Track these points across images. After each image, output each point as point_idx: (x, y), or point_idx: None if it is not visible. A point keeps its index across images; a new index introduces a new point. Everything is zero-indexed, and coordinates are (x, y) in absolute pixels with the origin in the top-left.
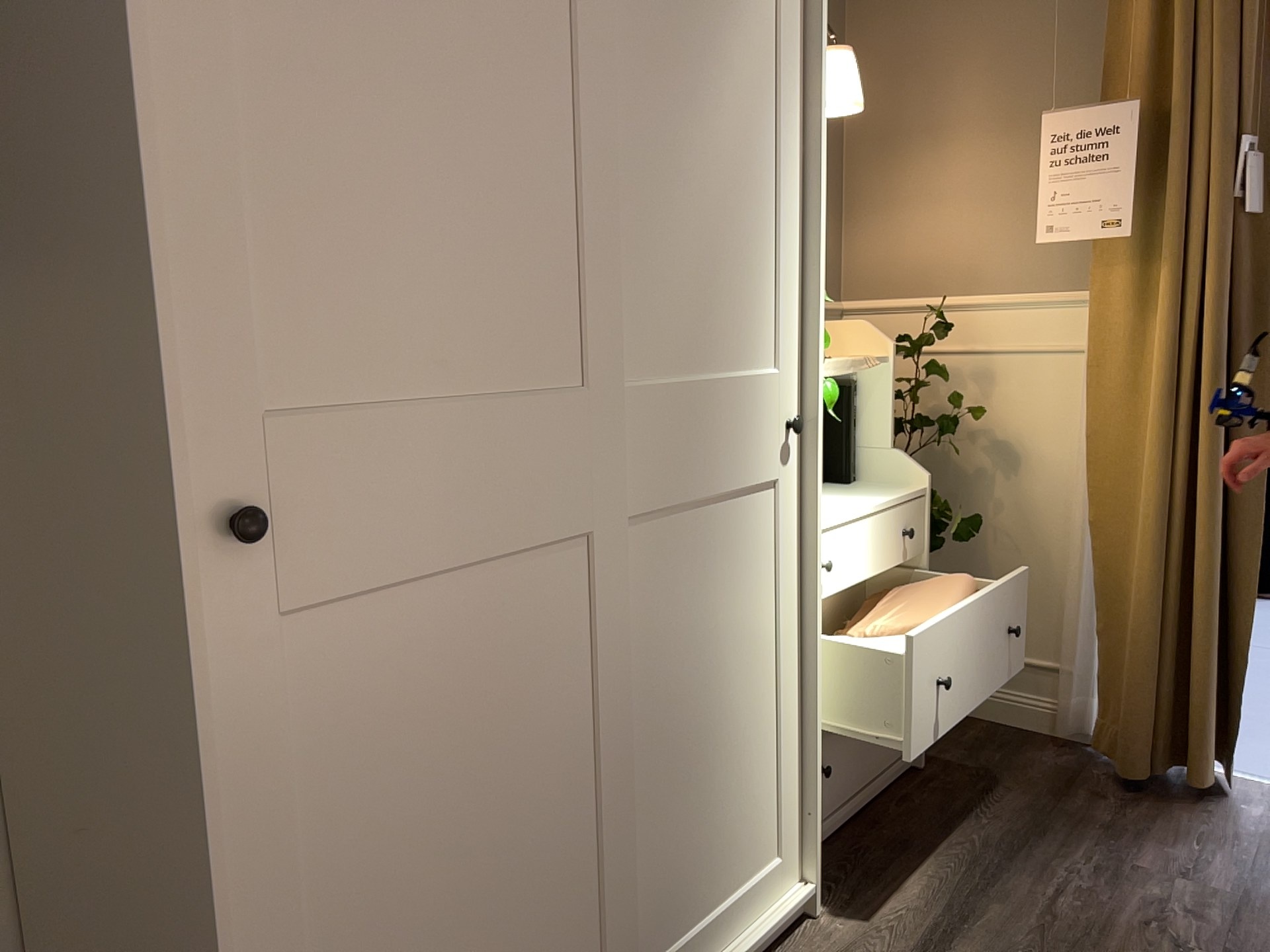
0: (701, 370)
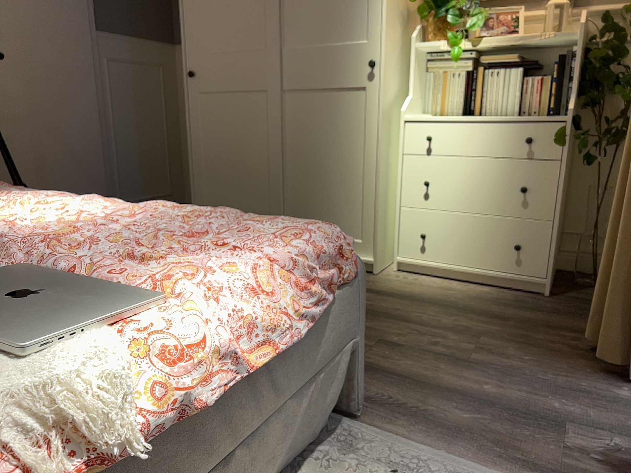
0: (320, 44)
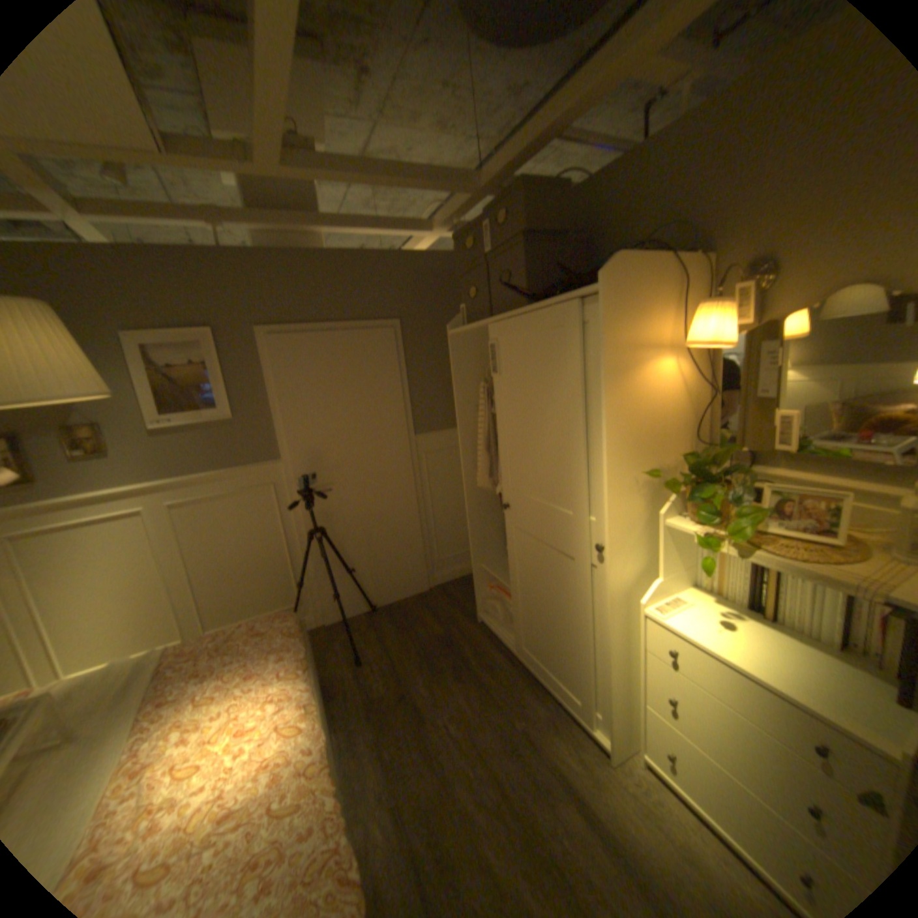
0: (555, 504)
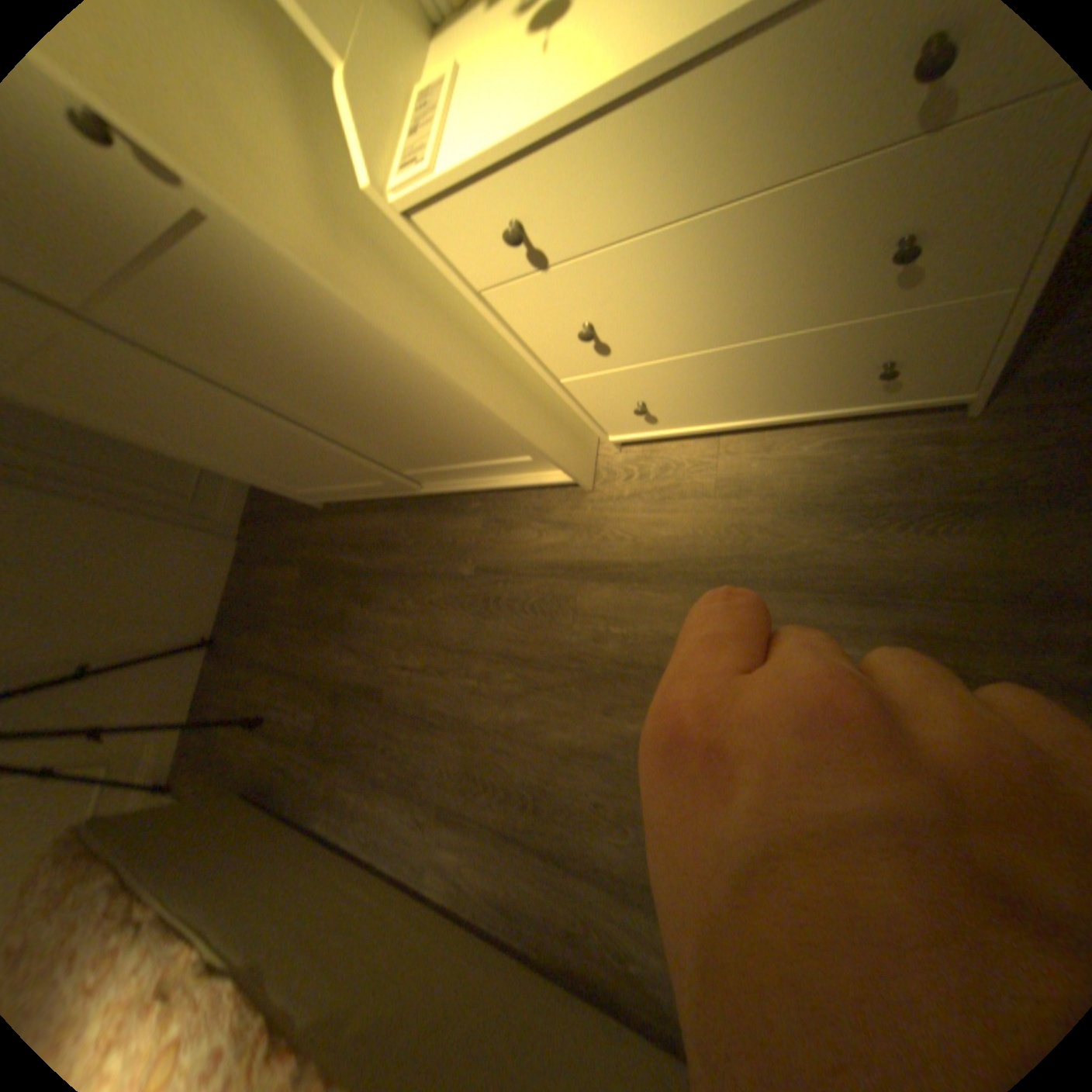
0: None
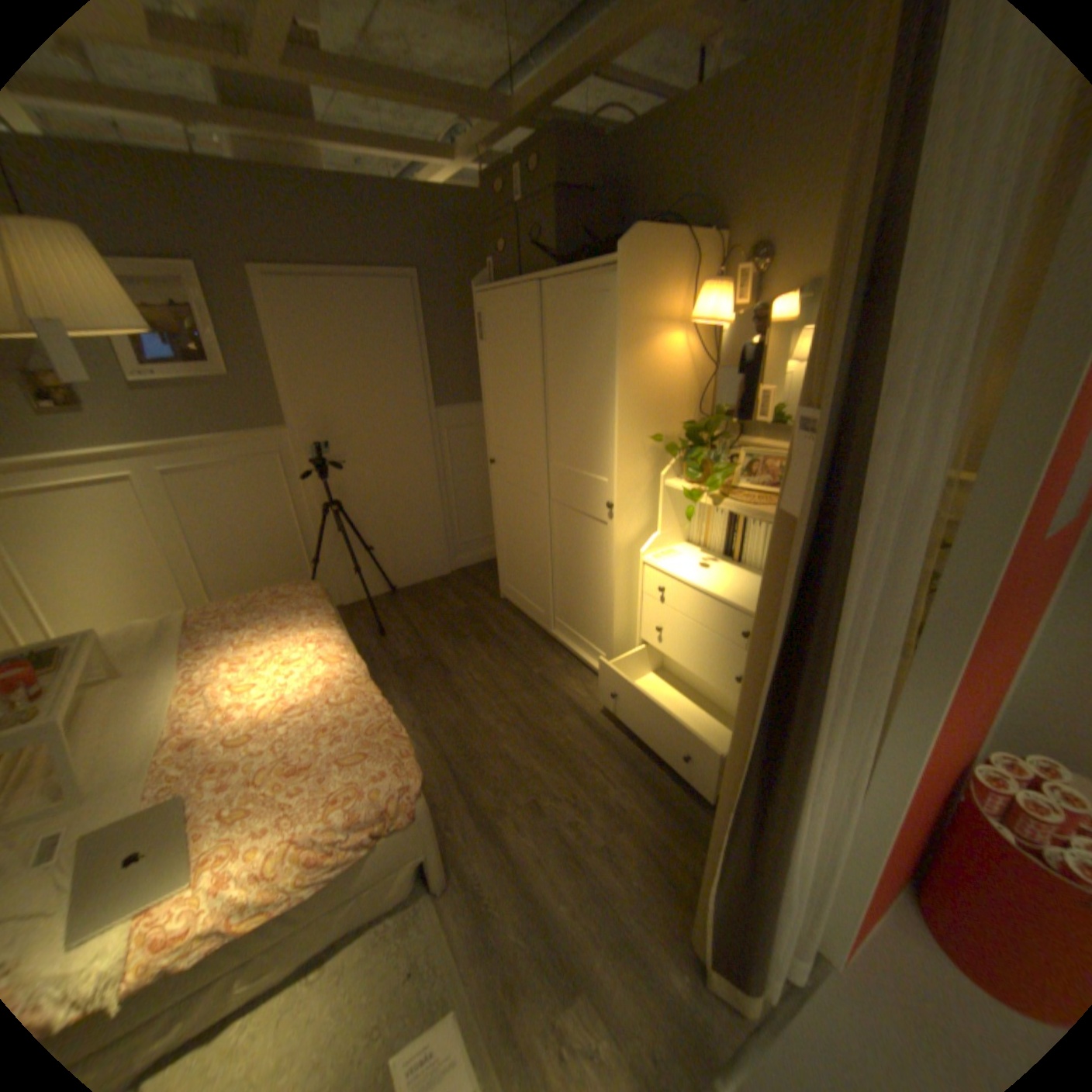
0: (574, 470)
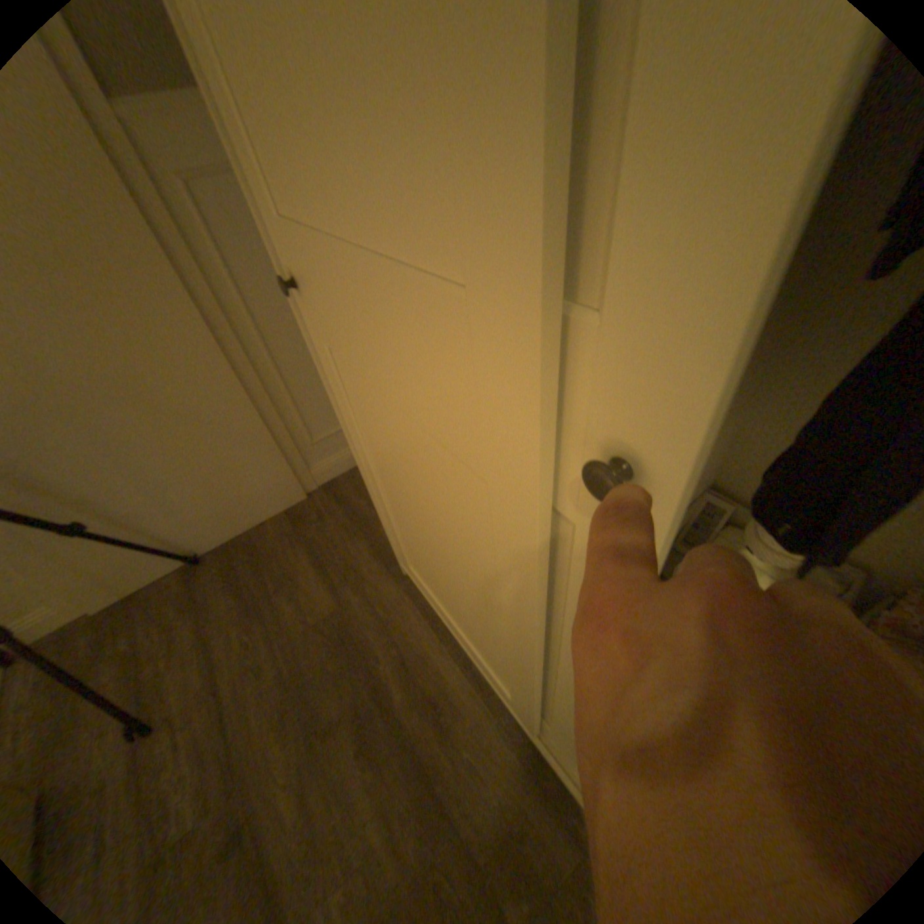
0: None
